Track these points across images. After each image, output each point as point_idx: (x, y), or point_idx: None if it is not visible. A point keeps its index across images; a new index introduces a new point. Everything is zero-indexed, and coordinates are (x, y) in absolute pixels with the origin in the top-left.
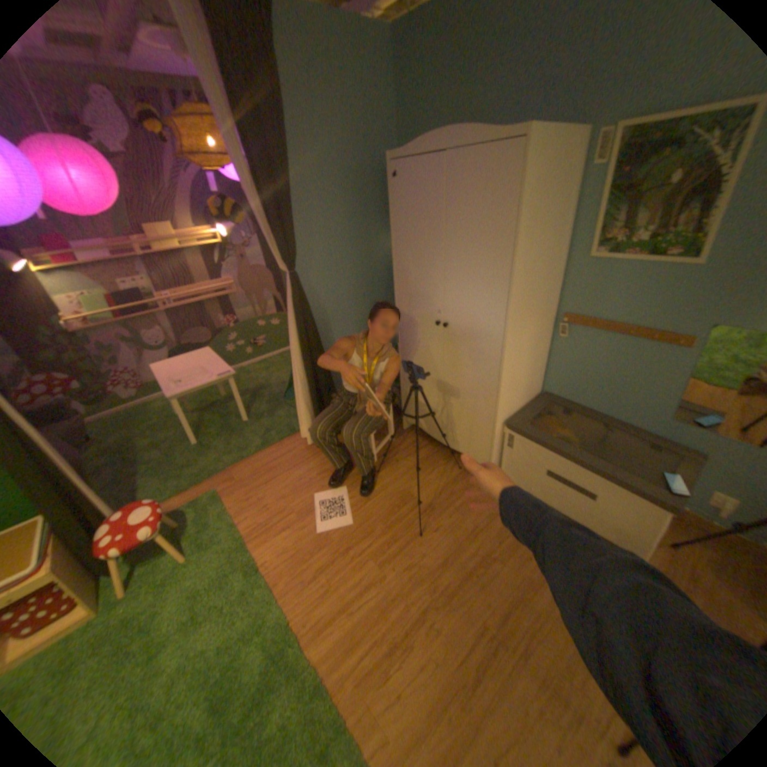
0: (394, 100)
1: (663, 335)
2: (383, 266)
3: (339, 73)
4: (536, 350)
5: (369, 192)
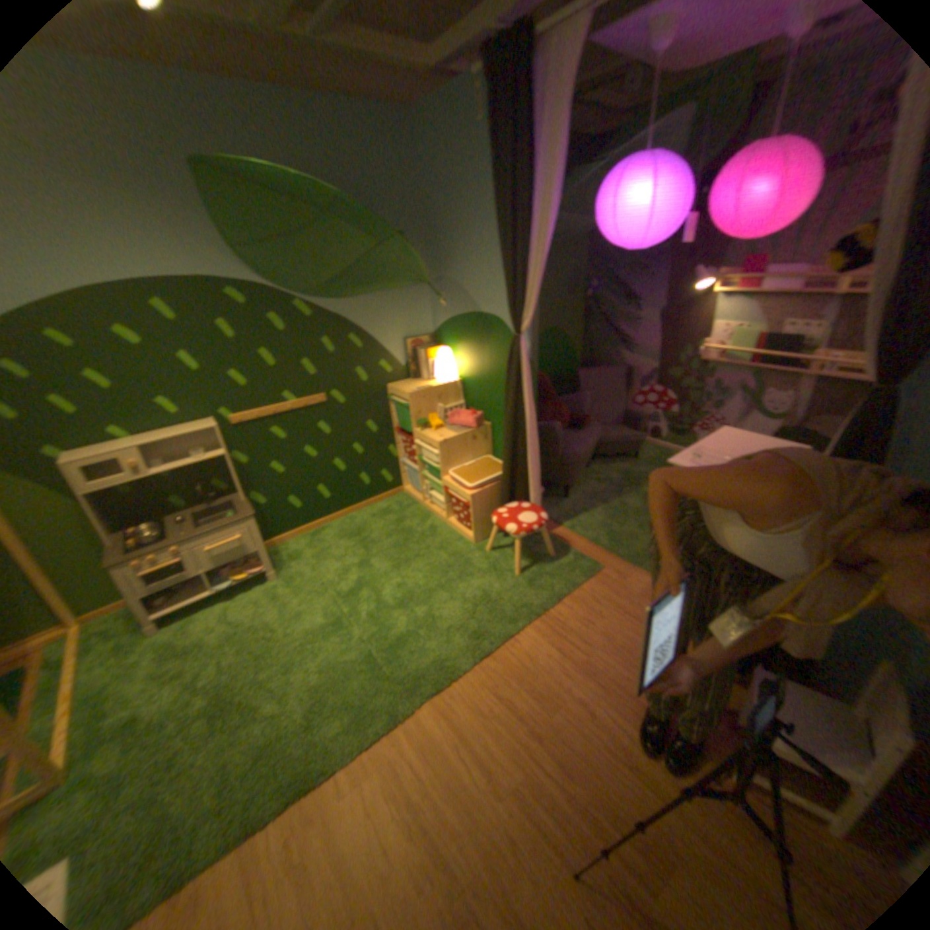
0: None
1: None
2: None
3: None
4: None
5: None
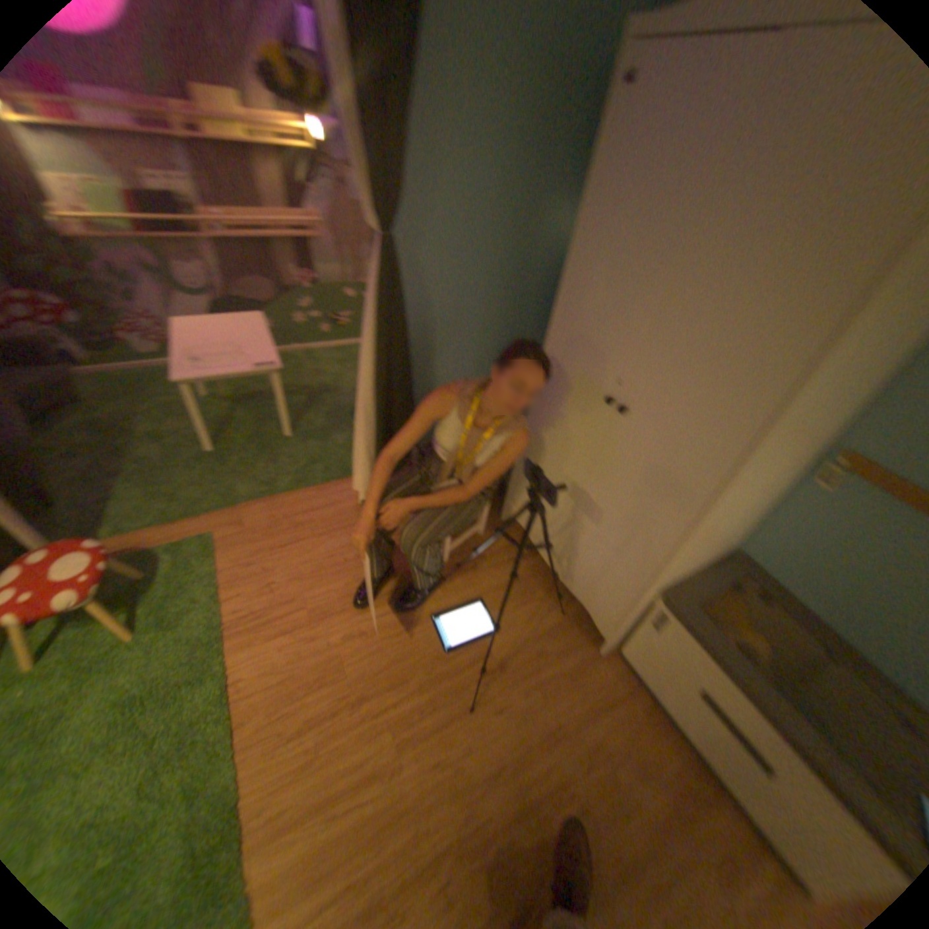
0: None
1: None
2: (547, 260)
3: None
4: (766, 497)
5: (565, 112)
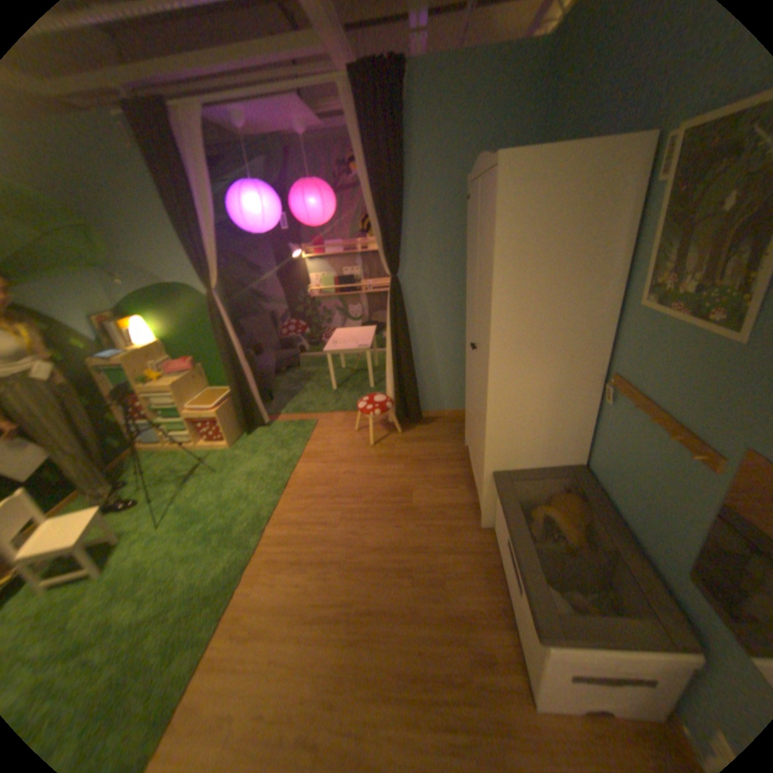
0: (544, 111)
1: (694, 439)
2: None
3: (476, 100)
4: (564, 405)
5: None
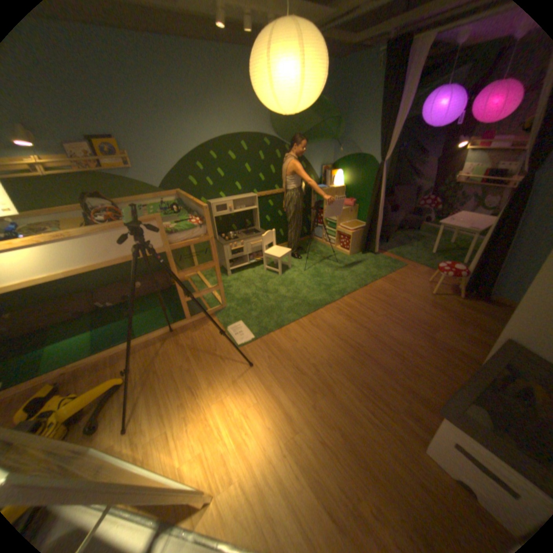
0: None
1: None
2: None
3: None
4: None
5: None
